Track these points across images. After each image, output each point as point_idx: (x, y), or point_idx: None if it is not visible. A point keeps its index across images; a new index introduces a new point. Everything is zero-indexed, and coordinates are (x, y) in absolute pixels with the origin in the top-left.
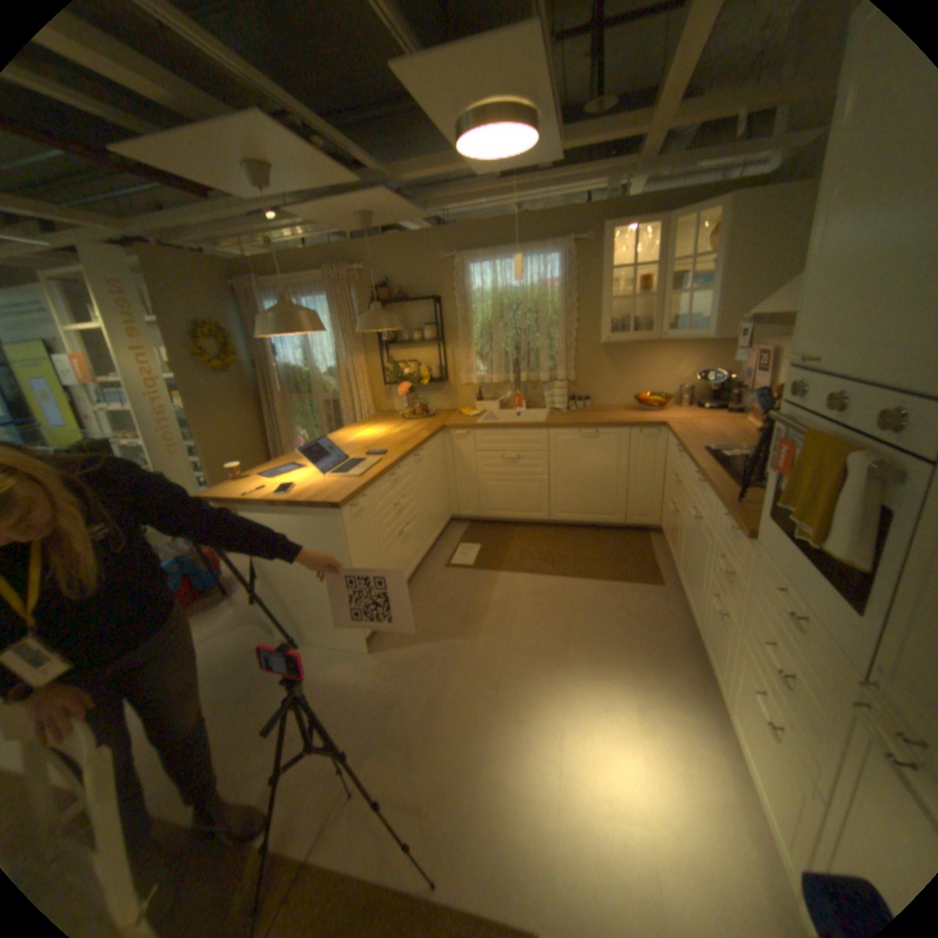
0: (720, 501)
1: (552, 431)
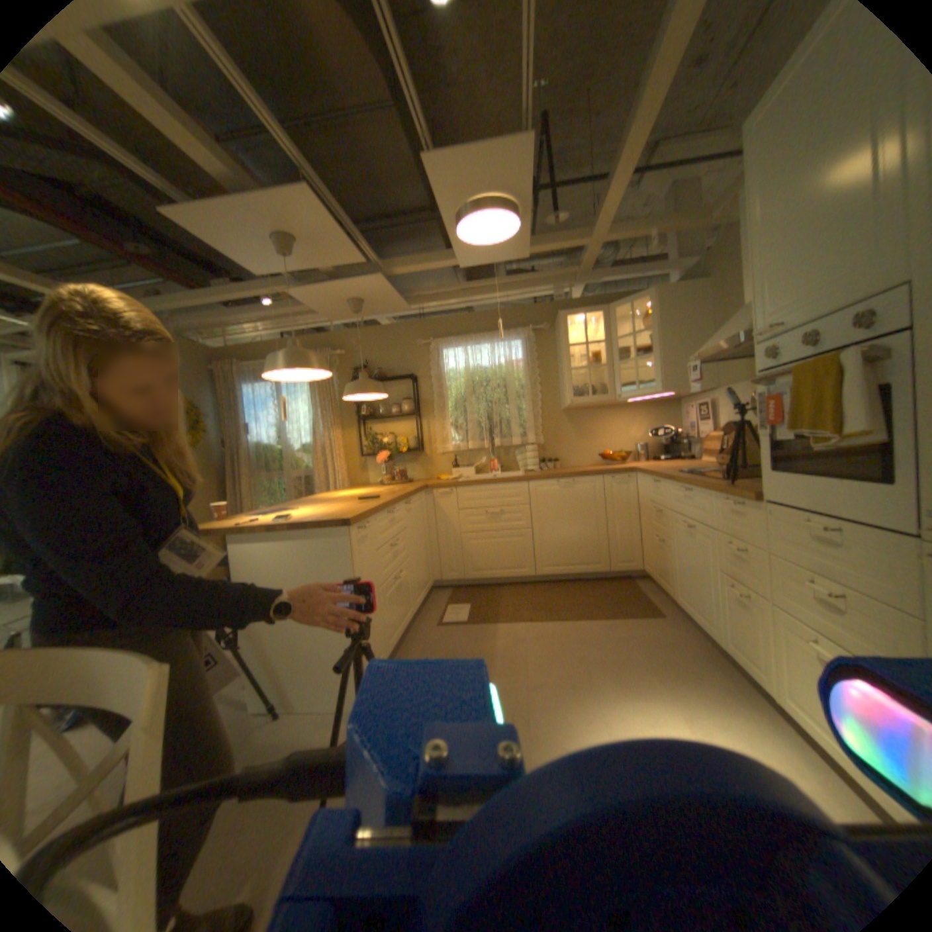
0: (711, 495)
1: (530, 483)
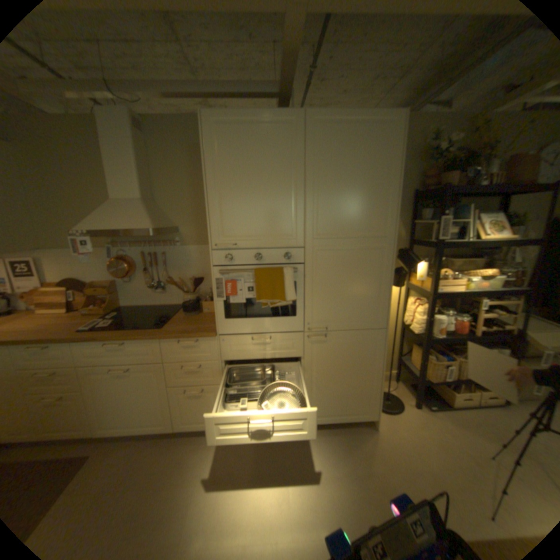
0: (159, 341)
1: None
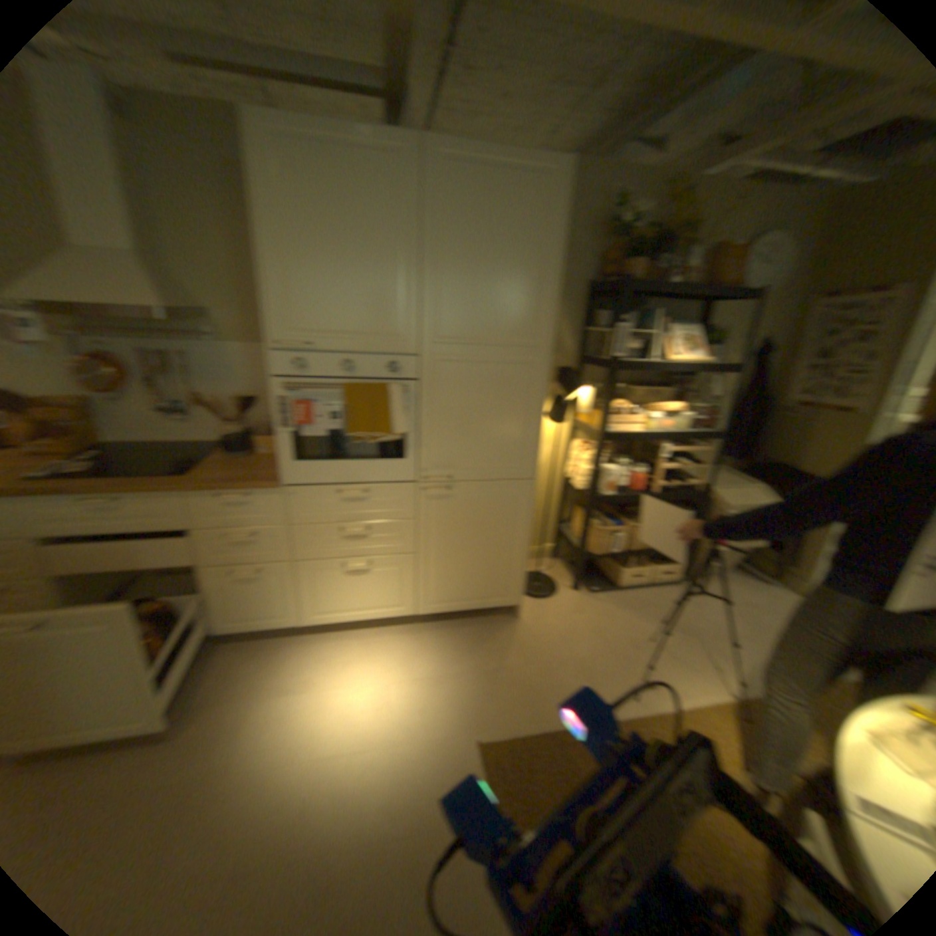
0: (189, 495)
1: None
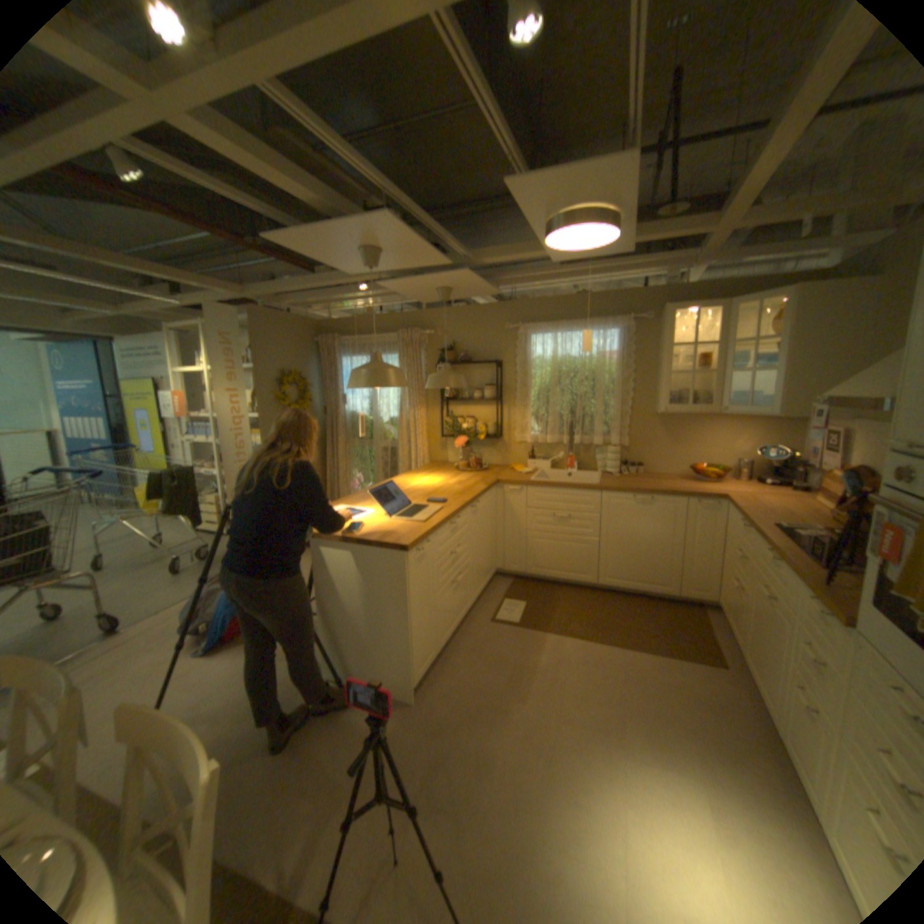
0: (803, 583)
1: (605, 494)
